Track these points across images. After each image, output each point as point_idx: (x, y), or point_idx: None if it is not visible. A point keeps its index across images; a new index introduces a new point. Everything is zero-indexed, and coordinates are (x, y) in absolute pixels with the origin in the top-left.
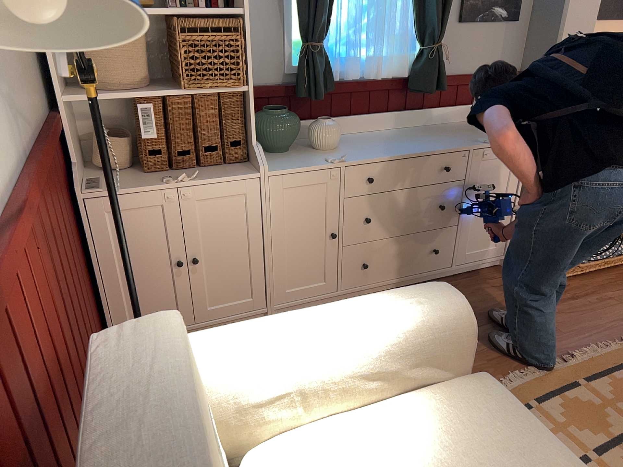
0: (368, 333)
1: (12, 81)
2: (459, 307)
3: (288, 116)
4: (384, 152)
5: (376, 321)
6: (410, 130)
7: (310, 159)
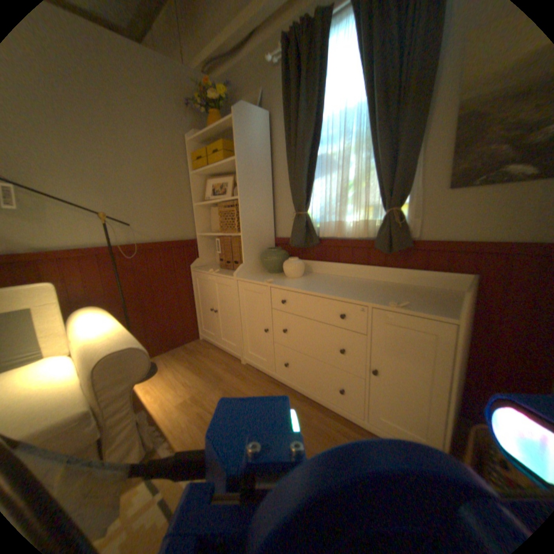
0: (87, 338)
1: (143, 221)
2: (101, 356)
3: (271, 253)
4: (303, 286)
5: (94, 336)
6: (378, 283)
7: (267, 278)
